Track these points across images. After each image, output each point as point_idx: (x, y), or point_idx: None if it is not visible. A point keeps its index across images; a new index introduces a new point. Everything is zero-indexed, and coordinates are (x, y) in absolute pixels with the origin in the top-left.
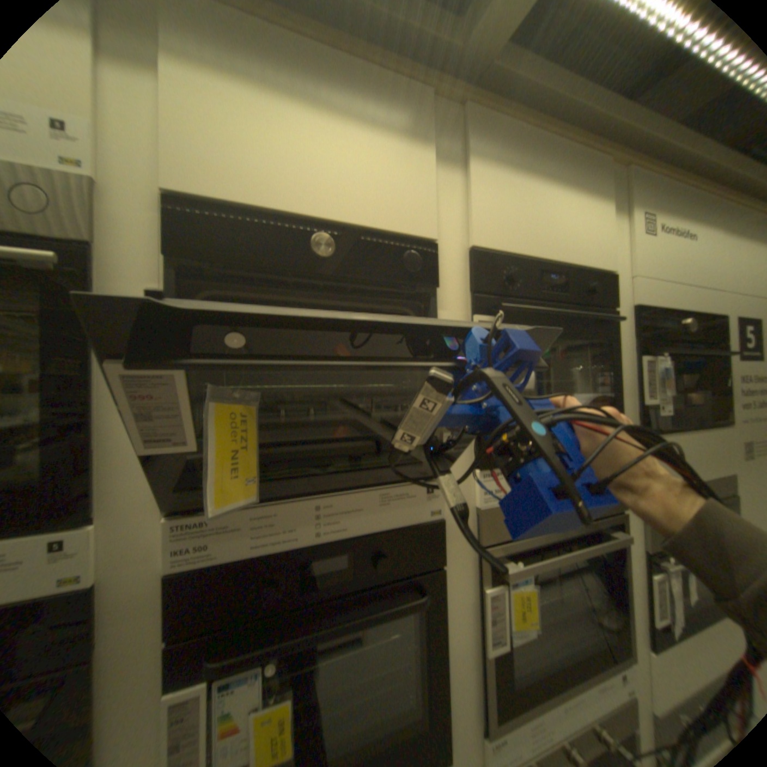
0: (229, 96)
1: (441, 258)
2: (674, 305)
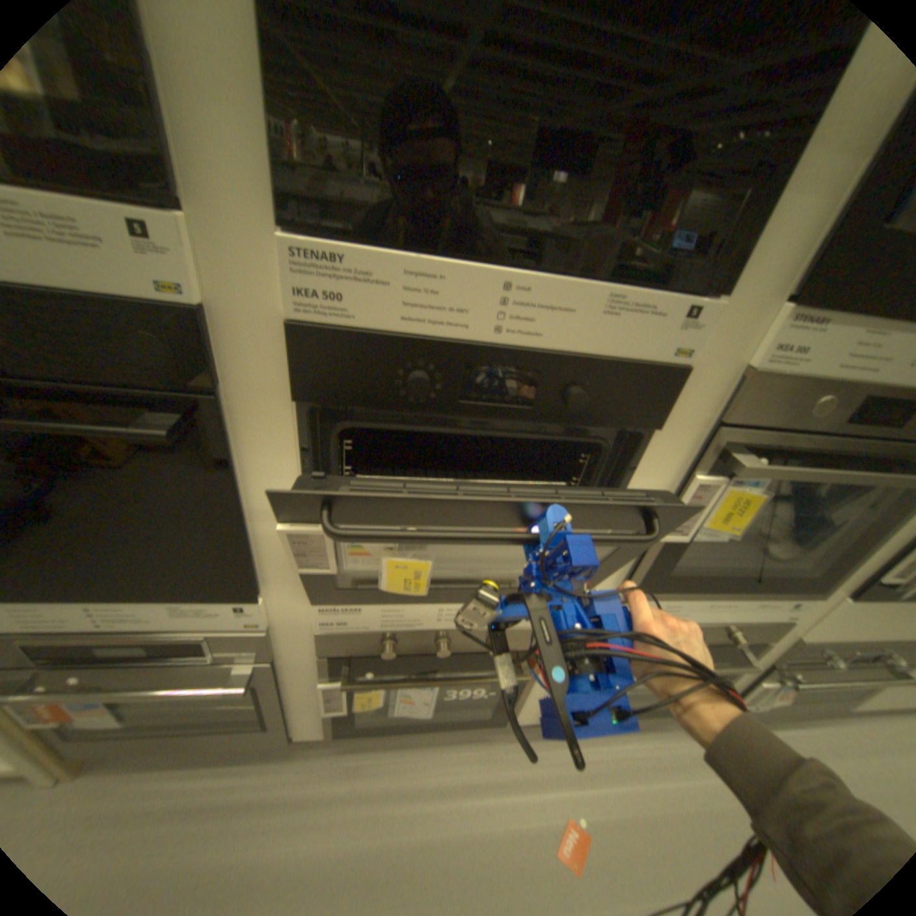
0: None
1: None
2: None
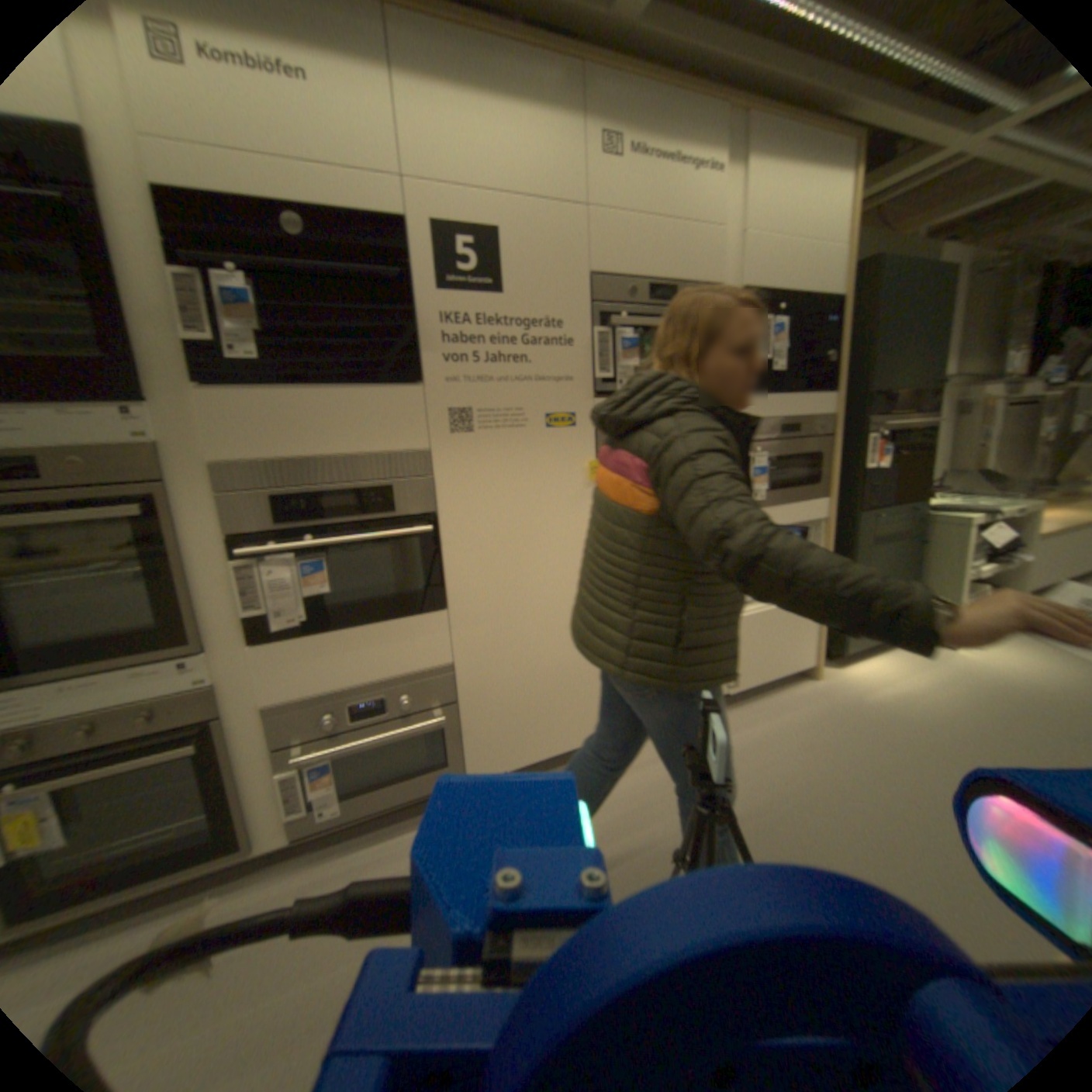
0: None
1: None
2: (239, 187)
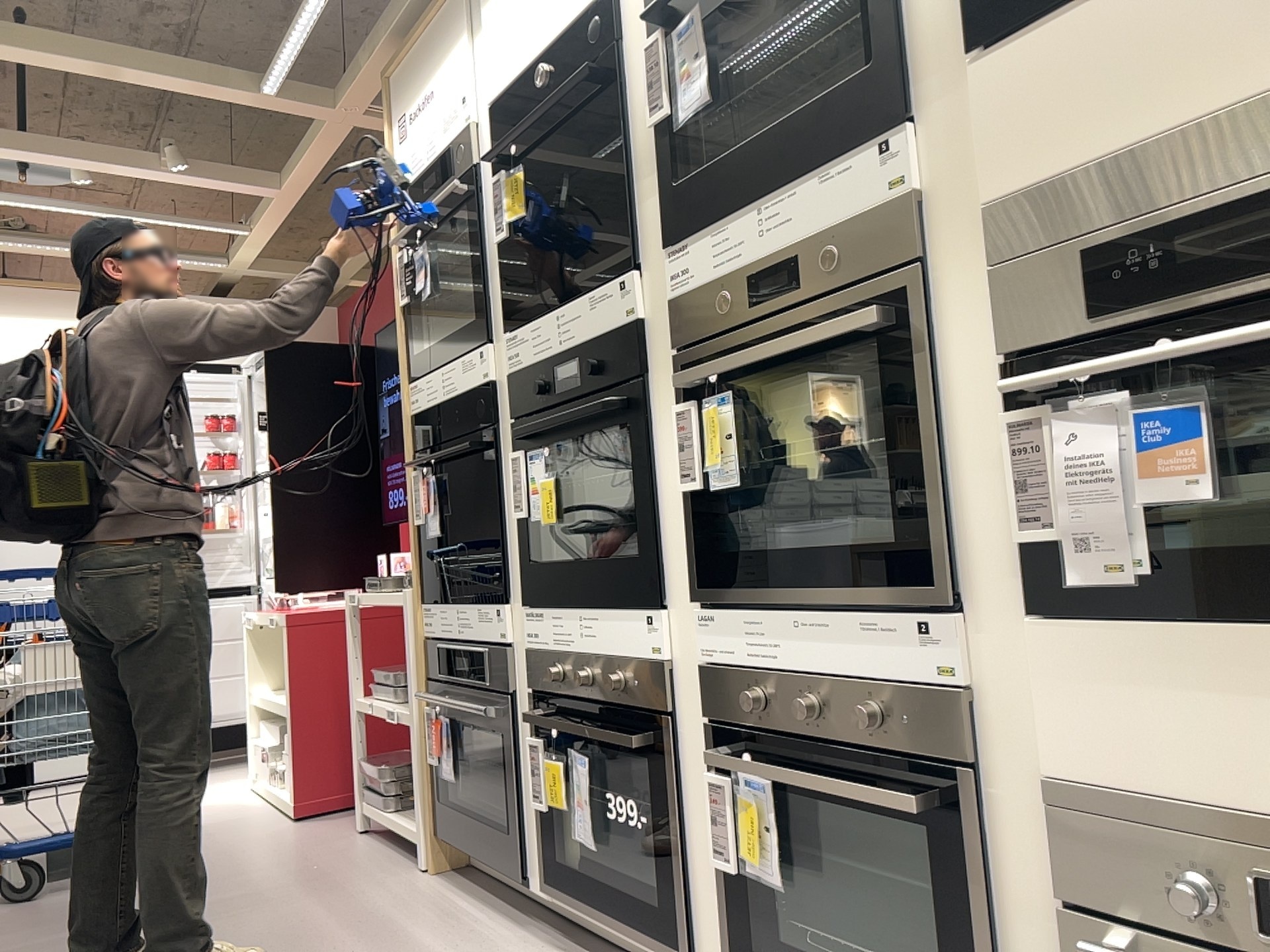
0: (499, 7)
1: (621, 1)
2: None
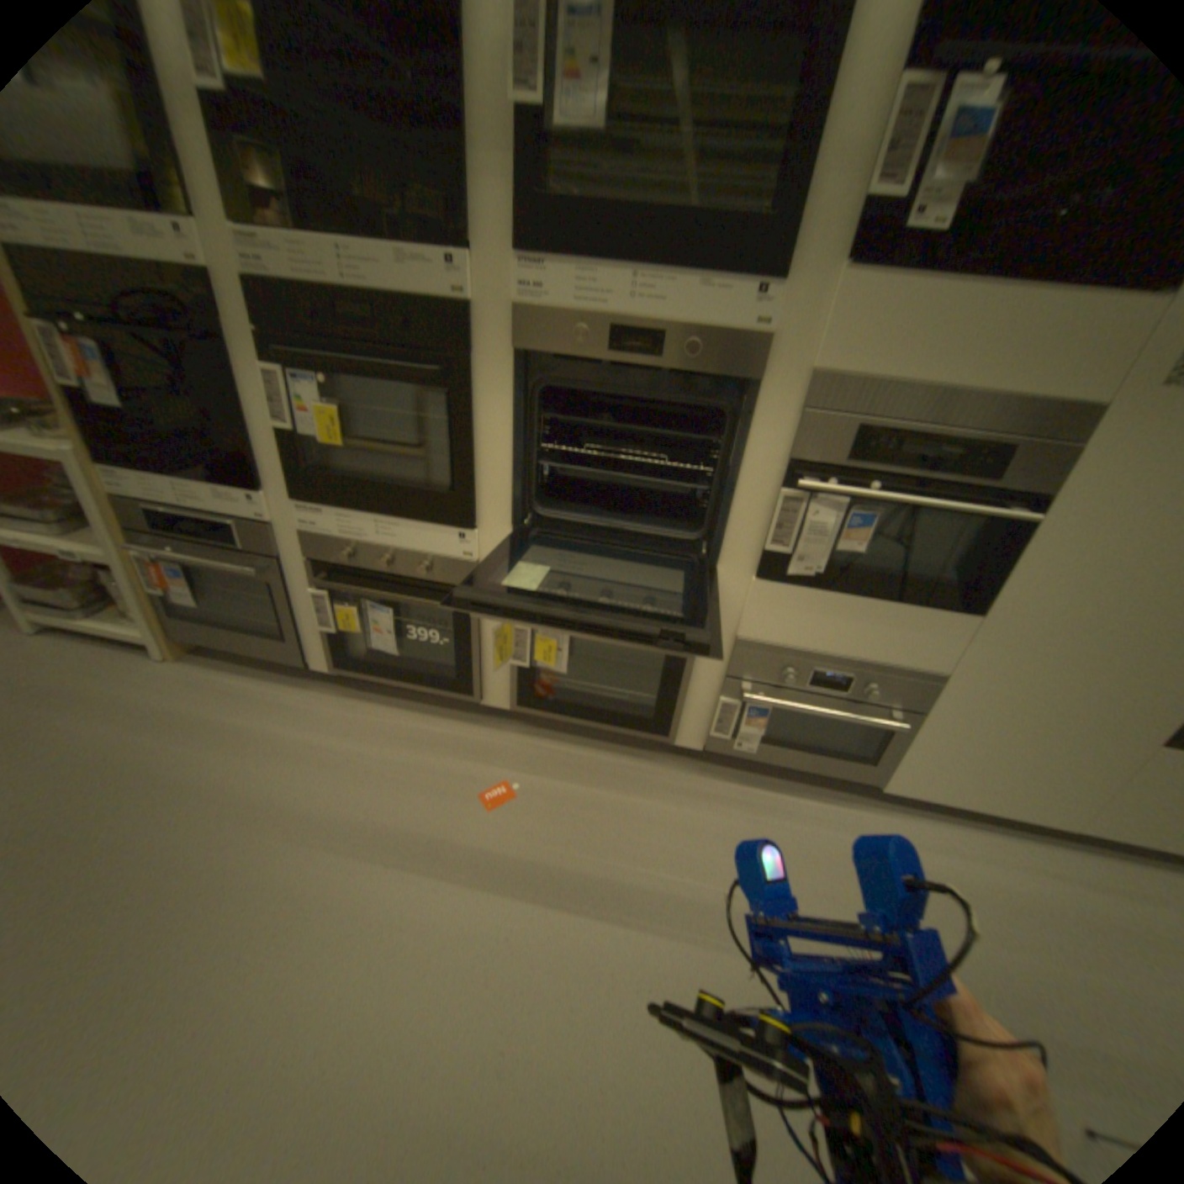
0: None
1: None
2: None
